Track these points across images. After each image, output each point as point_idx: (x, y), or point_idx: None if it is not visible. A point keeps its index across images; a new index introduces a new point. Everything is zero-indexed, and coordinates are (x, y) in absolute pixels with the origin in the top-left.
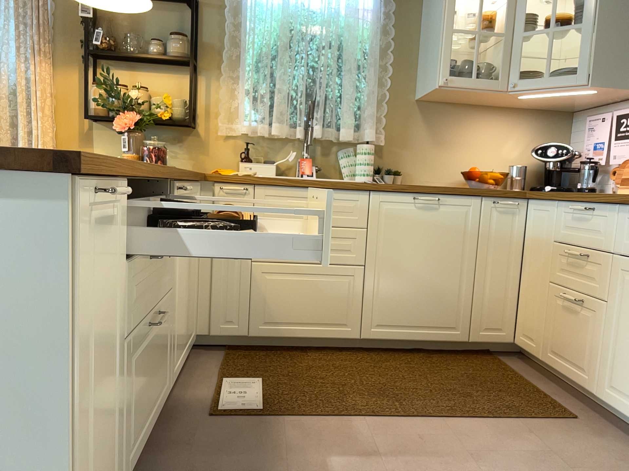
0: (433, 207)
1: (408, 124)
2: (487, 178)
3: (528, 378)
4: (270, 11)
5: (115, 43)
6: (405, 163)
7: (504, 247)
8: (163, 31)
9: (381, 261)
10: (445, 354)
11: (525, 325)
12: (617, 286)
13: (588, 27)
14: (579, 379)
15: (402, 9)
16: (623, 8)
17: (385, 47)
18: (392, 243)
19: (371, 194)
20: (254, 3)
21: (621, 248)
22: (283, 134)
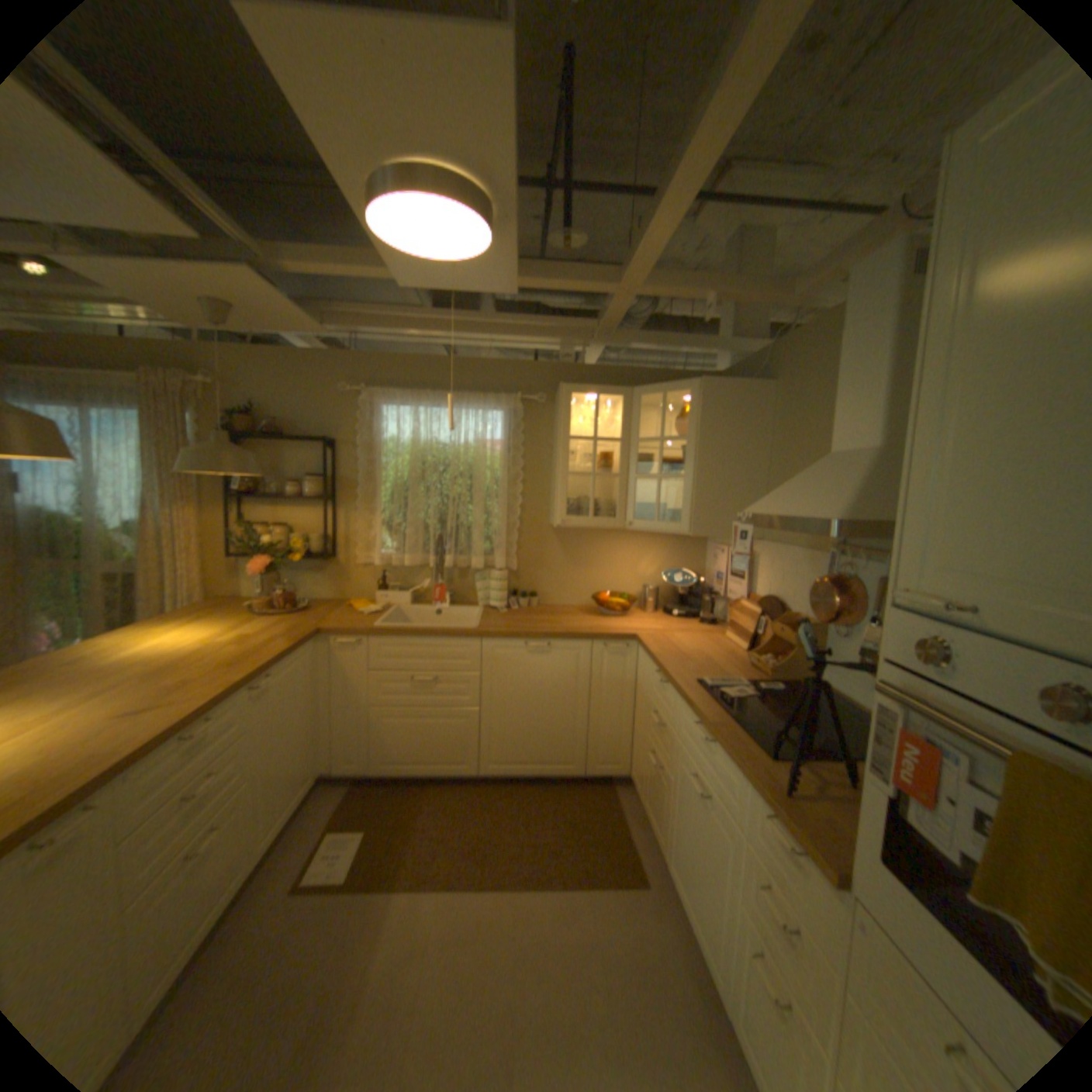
0: (544, 651)
1: (543, 546)
2: (613, 607)
3: (631, 821)
4: (402, 448)
5: (253, 485)
6: (541, 583)
7: (616, 687)
8: (302, 467)
9: (495, 702)
10: (563, 786)
11: (635, 763)
12: (678, 768)
13: (688, 480)
14: (659, 841)
15: (533, 438)
16: (721, 462)
17: (515, 477)
18: (505, 685)
19: (483, 641)
20: (388, 439)
21: (680, 733)
22: (416, 565)
